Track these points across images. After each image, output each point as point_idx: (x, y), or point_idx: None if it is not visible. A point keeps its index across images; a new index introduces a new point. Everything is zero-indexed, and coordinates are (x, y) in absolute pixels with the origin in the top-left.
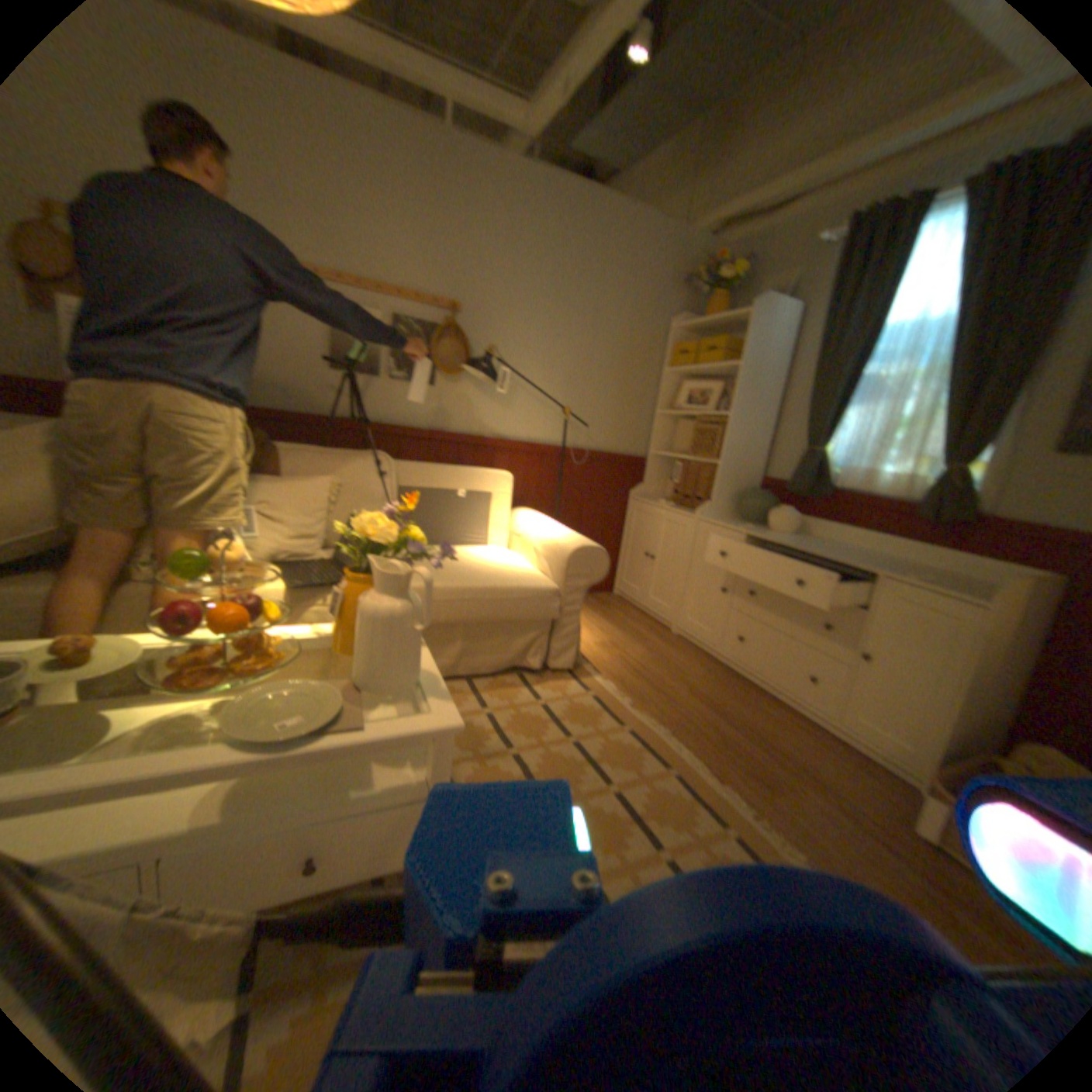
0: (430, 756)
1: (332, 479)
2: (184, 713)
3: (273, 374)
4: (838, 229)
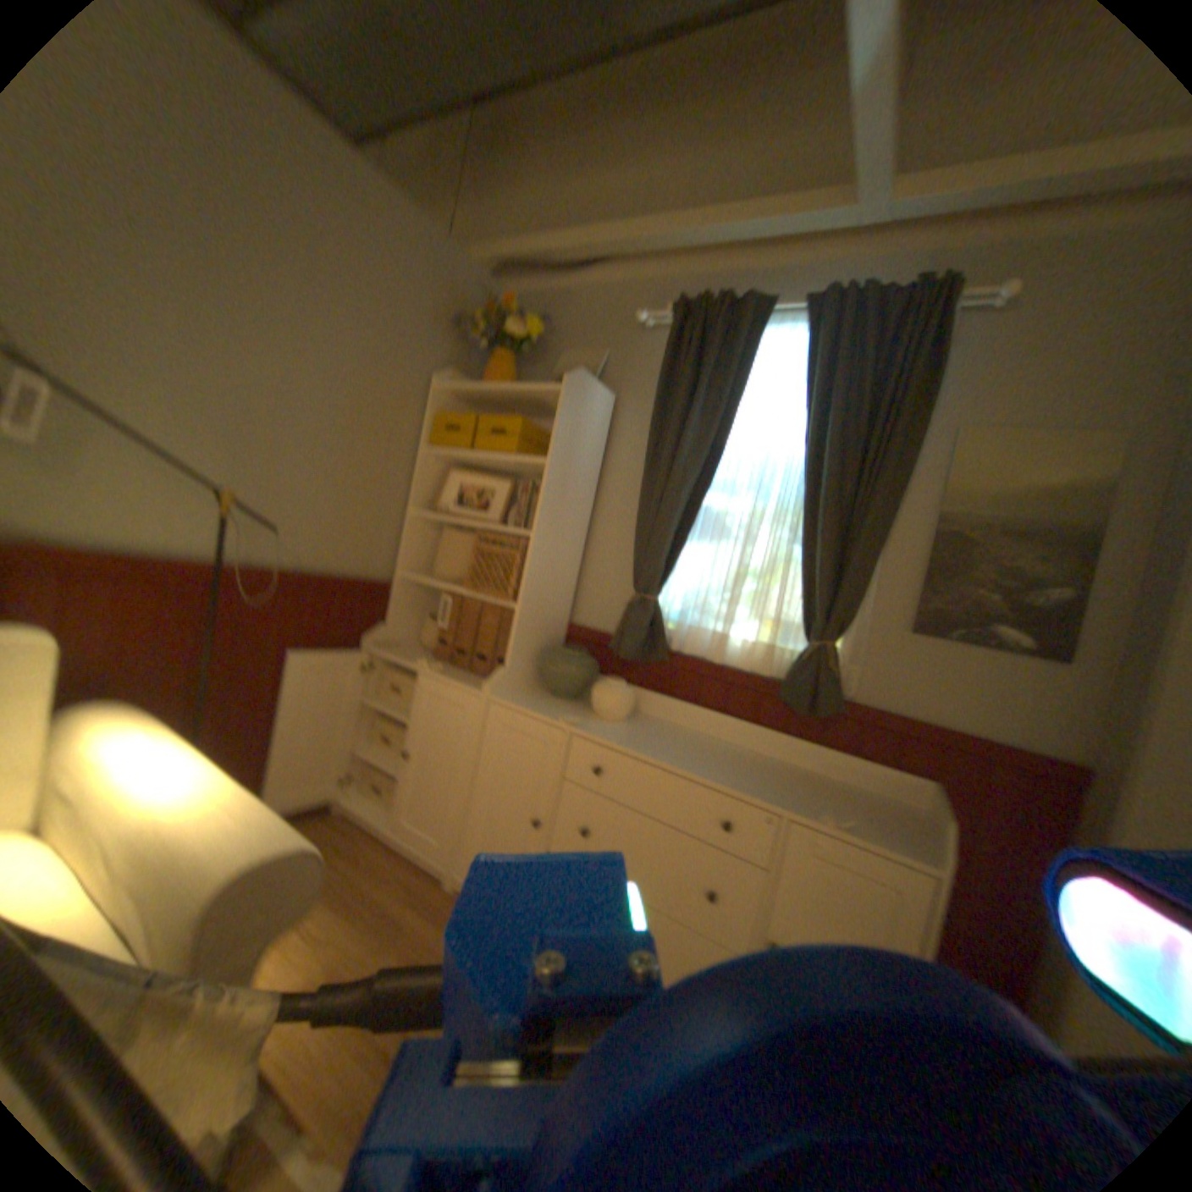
0: None
1: None
2: None
3: None
4: (659, 314)
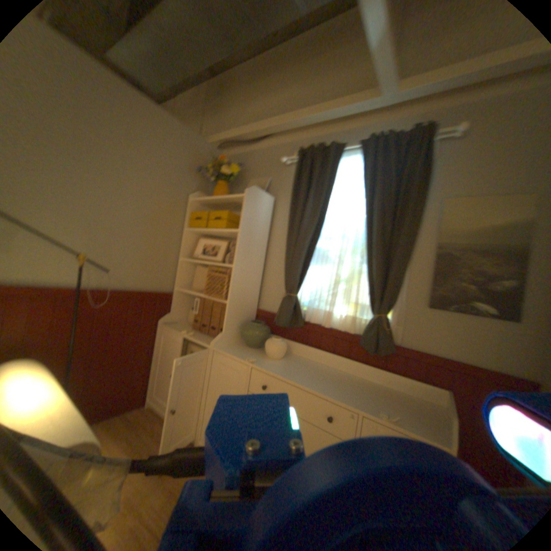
0: None
1: None
2: None
3: None
4: (291, 157)
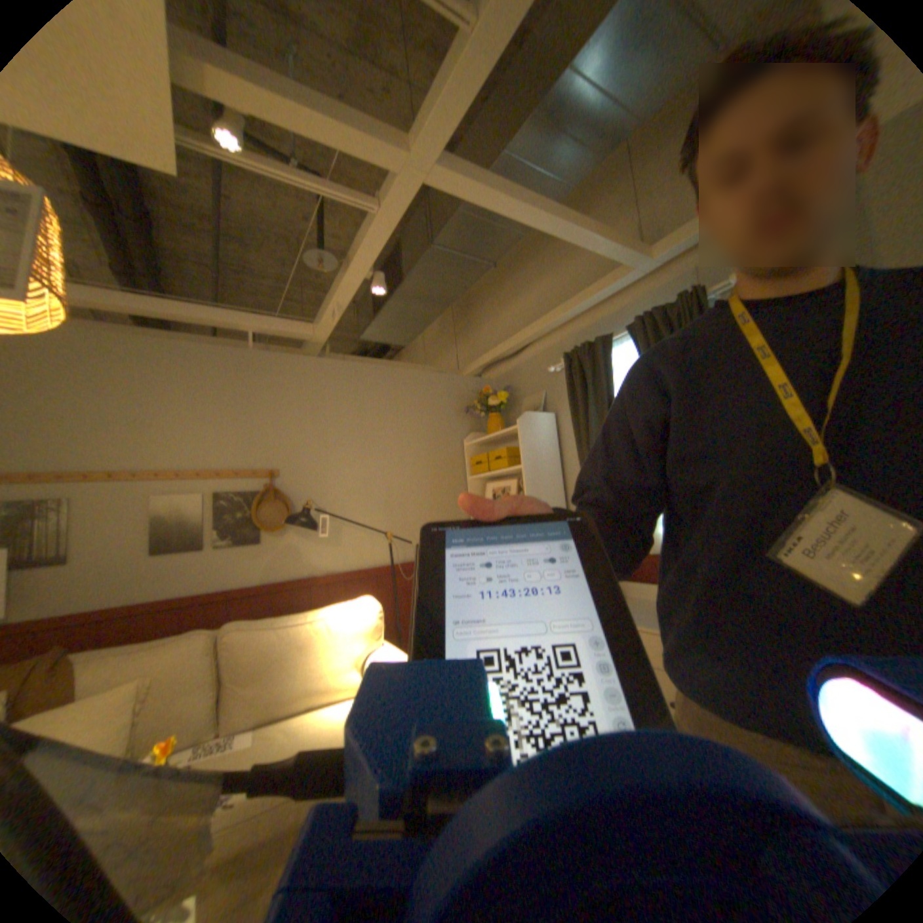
0: None
1: (138, 680)
2: None
3: (86, 576)
4: (558, 363)
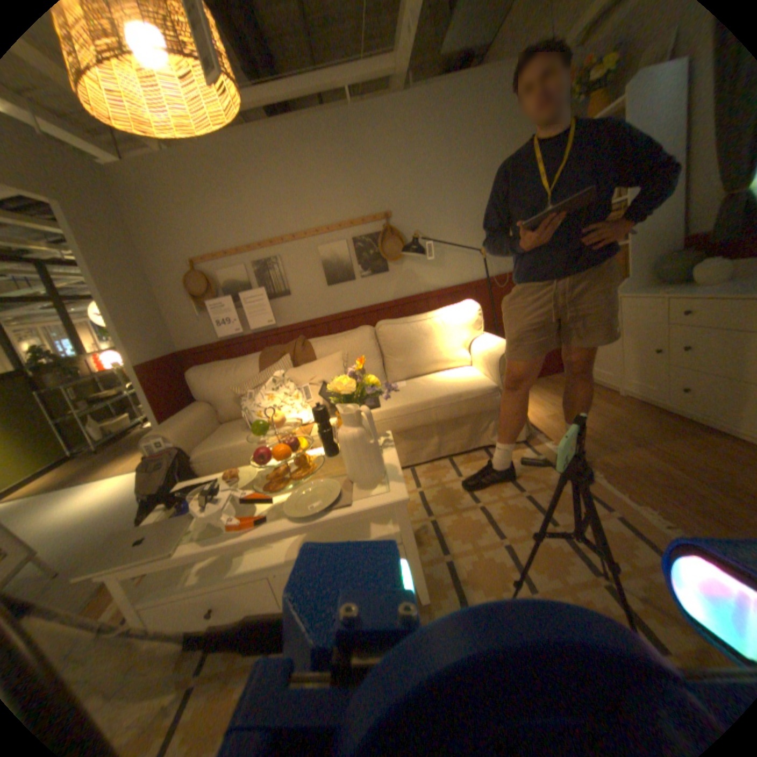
0: (396, 516)
1: (341, 351)
2: (278, 500)
3: (301, 300)
4: None
